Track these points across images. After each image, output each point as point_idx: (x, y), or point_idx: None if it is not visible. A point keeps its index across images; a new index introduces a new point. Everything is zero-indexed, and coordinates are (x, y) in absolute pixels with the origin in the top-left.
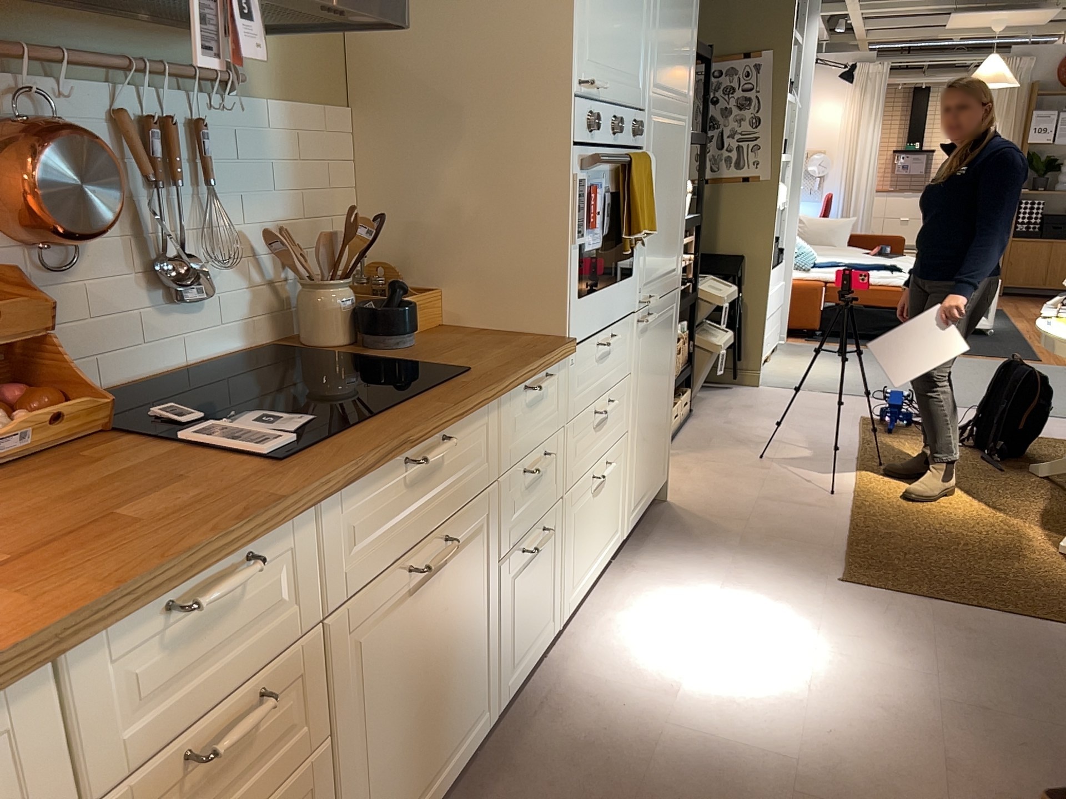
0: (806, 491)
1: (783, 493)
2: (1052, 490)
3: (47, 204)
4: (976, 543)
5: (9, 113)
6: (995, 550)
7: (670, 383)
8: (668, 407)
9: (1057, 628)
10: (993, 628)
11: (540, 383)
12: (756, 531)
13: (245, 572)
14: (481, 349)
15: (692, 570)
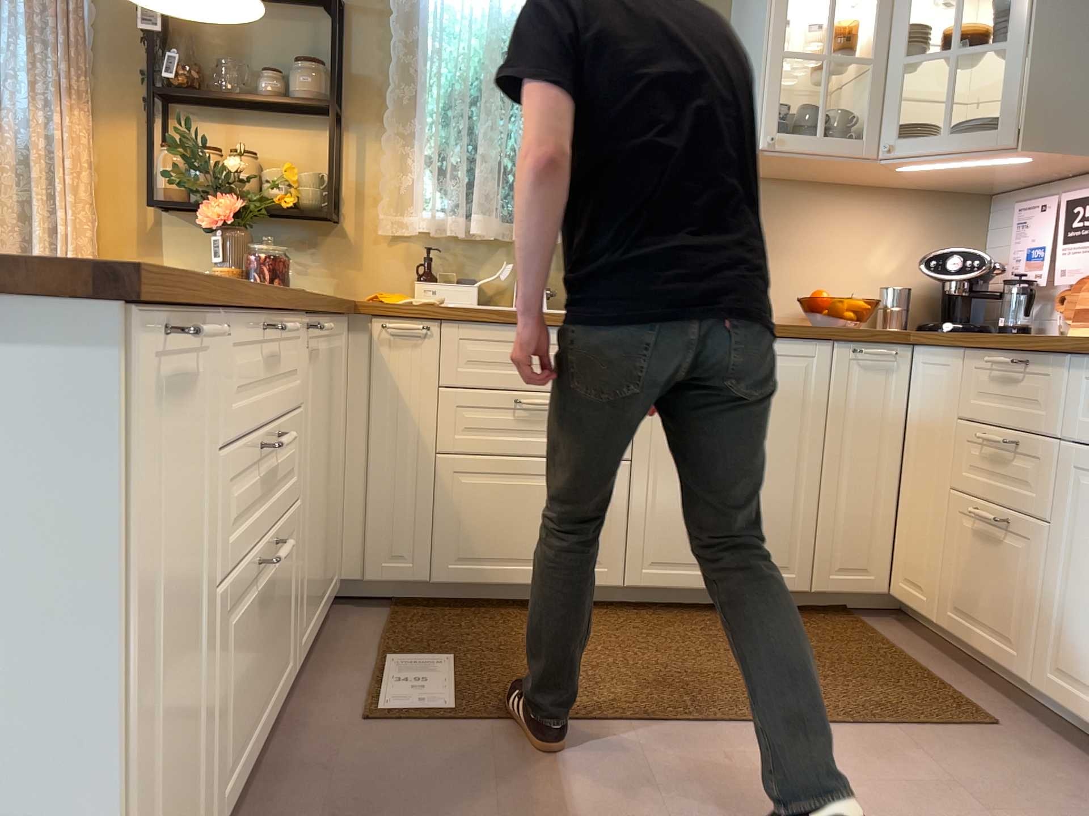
0: None
1: None
2: None
3: None
4: None
5: None
6: None
7: None
8: None
9: None
10: None
11: None
12: None
13: (1010, 361)
14: None
15: None
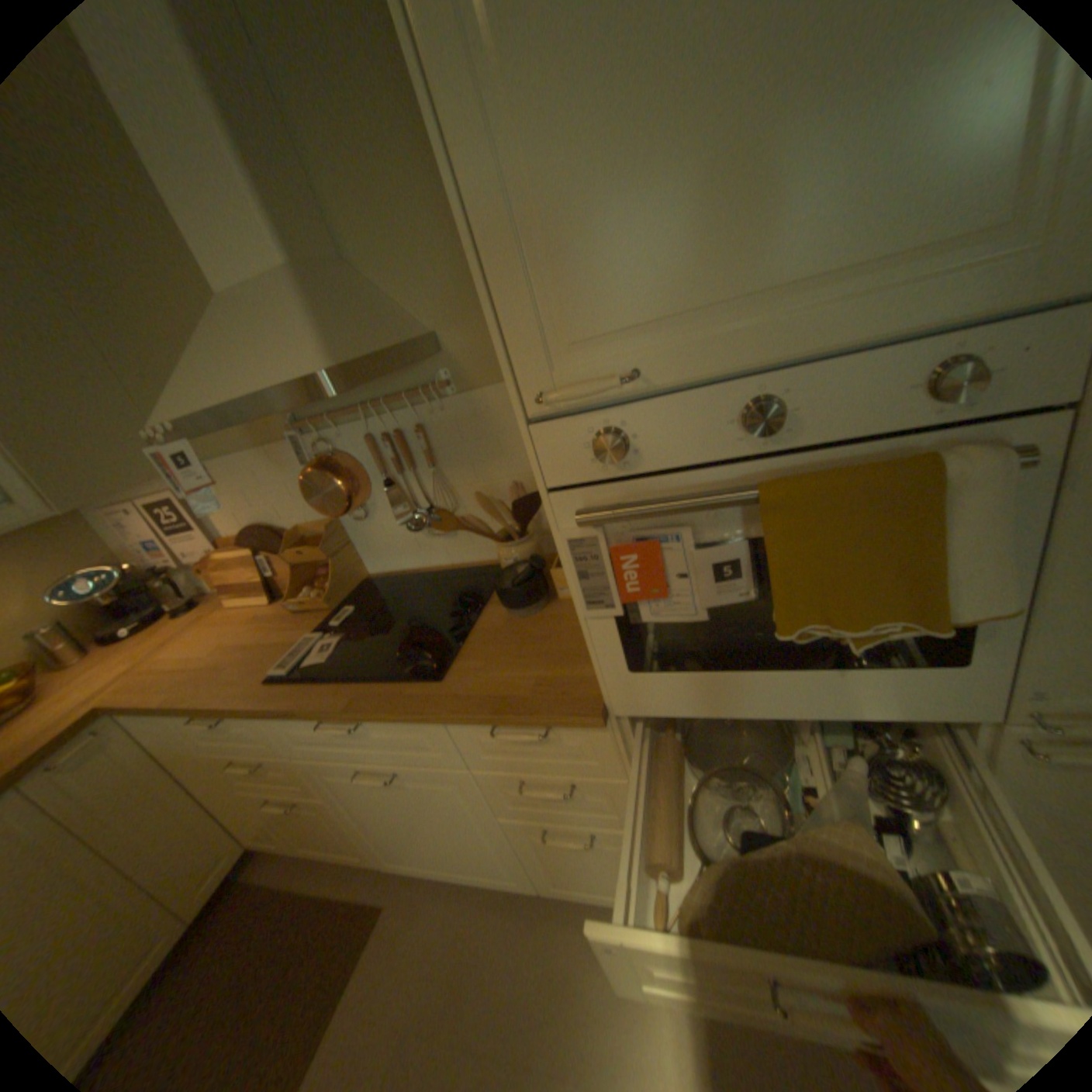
0: None
1: None
2: None
3: (310, 504)
4: None
5: (324, 449)
6: None
7: None
8: None
9: None
10: None
11: (503, 733)
12: None
13: (206, 727)
14: (519, 661)
15: None
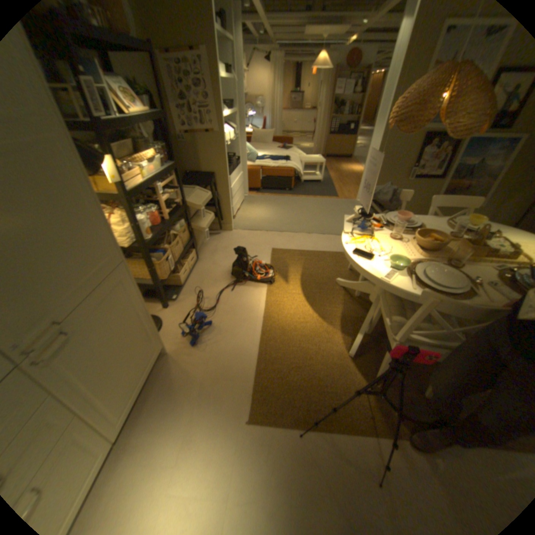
0: (242, 323)
1: (231, 329)
2: (346, 295)
3: None
4: (316, 356)
5: None
6: (324, 361)
7: (141, 316)
8: (146, 326)
9: (352, 440)
10: (323, 454)
11: None
12: (211, 376)
13: None
14: None
15: (164, 441)
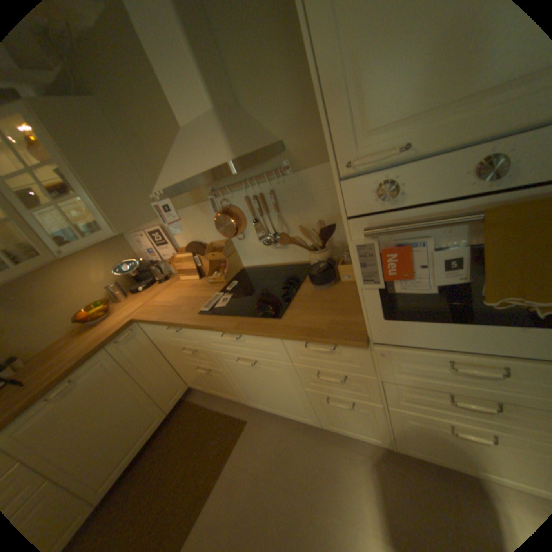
0: None
1: None
2: None
3: (218, 231)
4: None
5: (225, 204)
6: None
7: None
8: None
9: None
10: None
11: (312, 346)
12: None
13: (174, 331)
14: (320, 311)
15: None
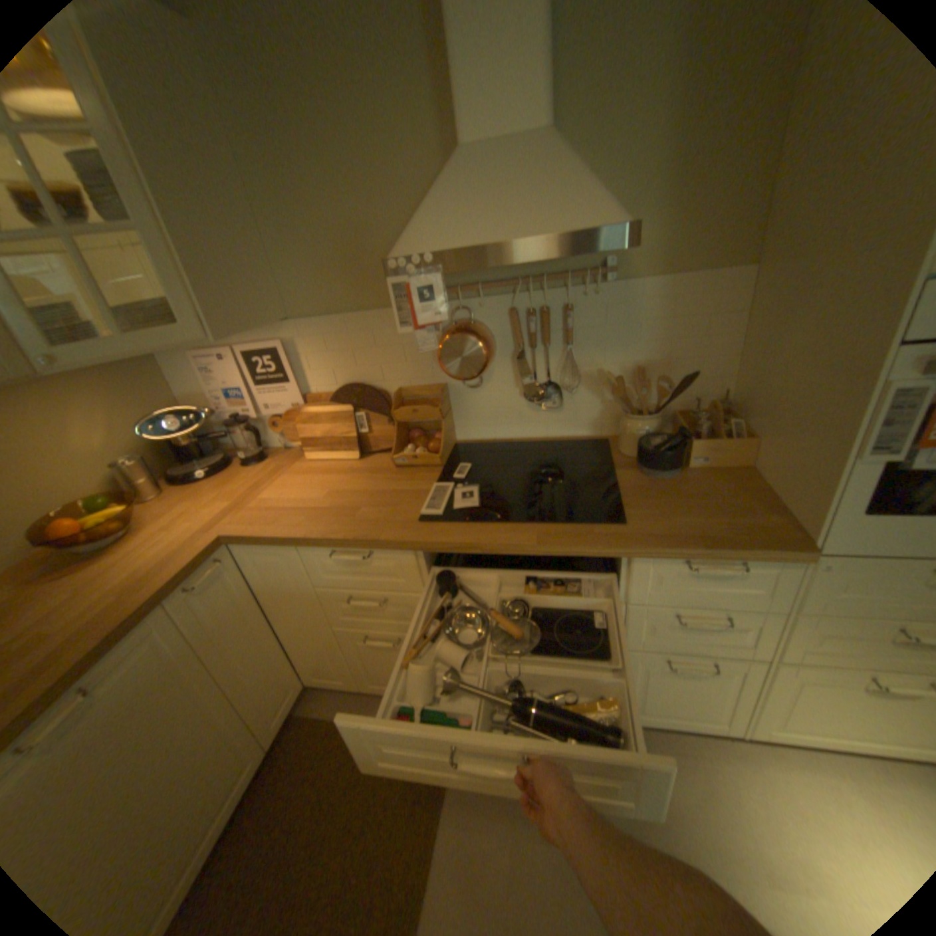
0: None
1: None
2: None
3: (444, 365)
4: None
5: (458, 316)
6: None
7: None
8: None
9: None
10: None
11: (706, 566)
12: None
13: (359, 557)
14: (695, 510)
15: None
